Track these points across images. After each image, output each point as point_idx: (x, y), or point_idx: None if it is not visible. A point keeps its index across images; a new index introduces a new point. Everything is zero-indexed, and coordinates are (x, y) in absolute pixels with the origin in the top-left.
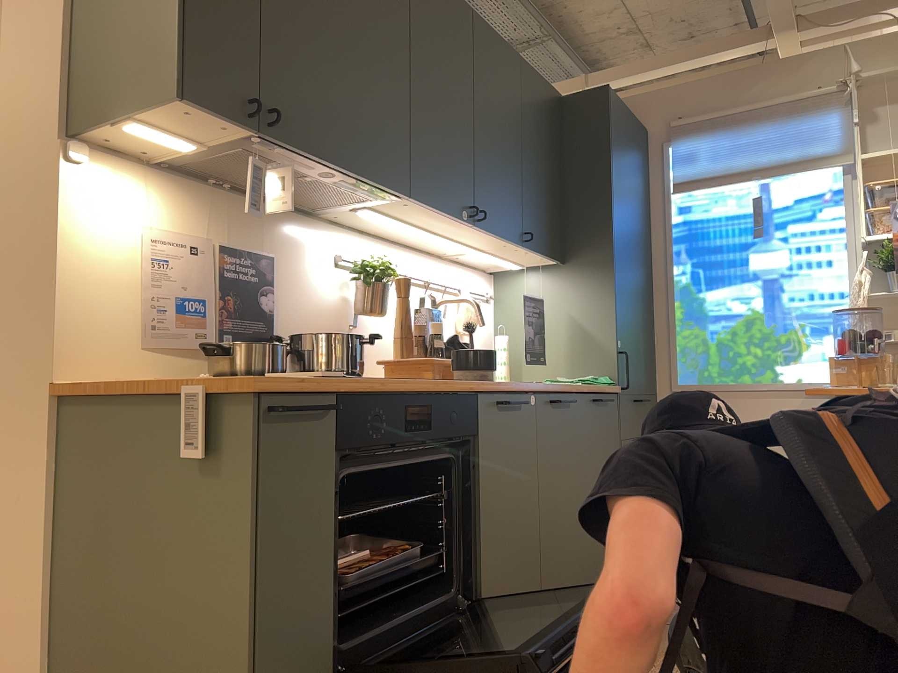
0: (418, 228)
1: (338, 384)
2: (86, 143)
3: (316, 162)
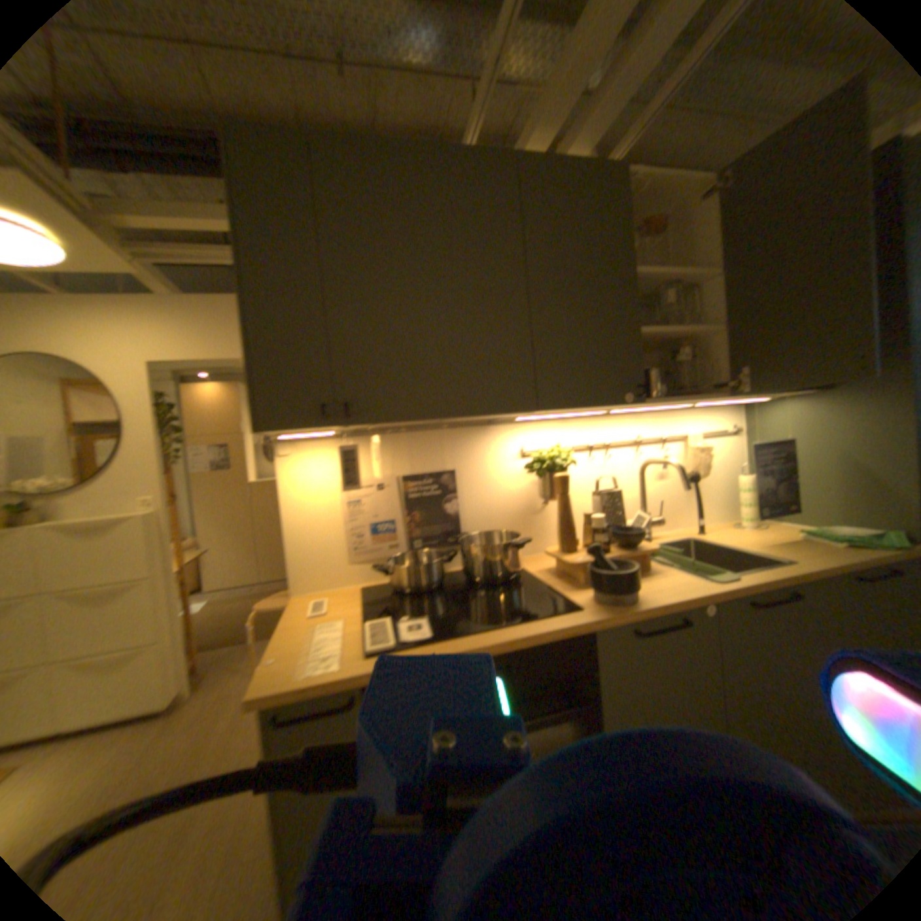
0: (592, 411)
1: (357, 679)
2: (292, 436)
3: (414, 420)
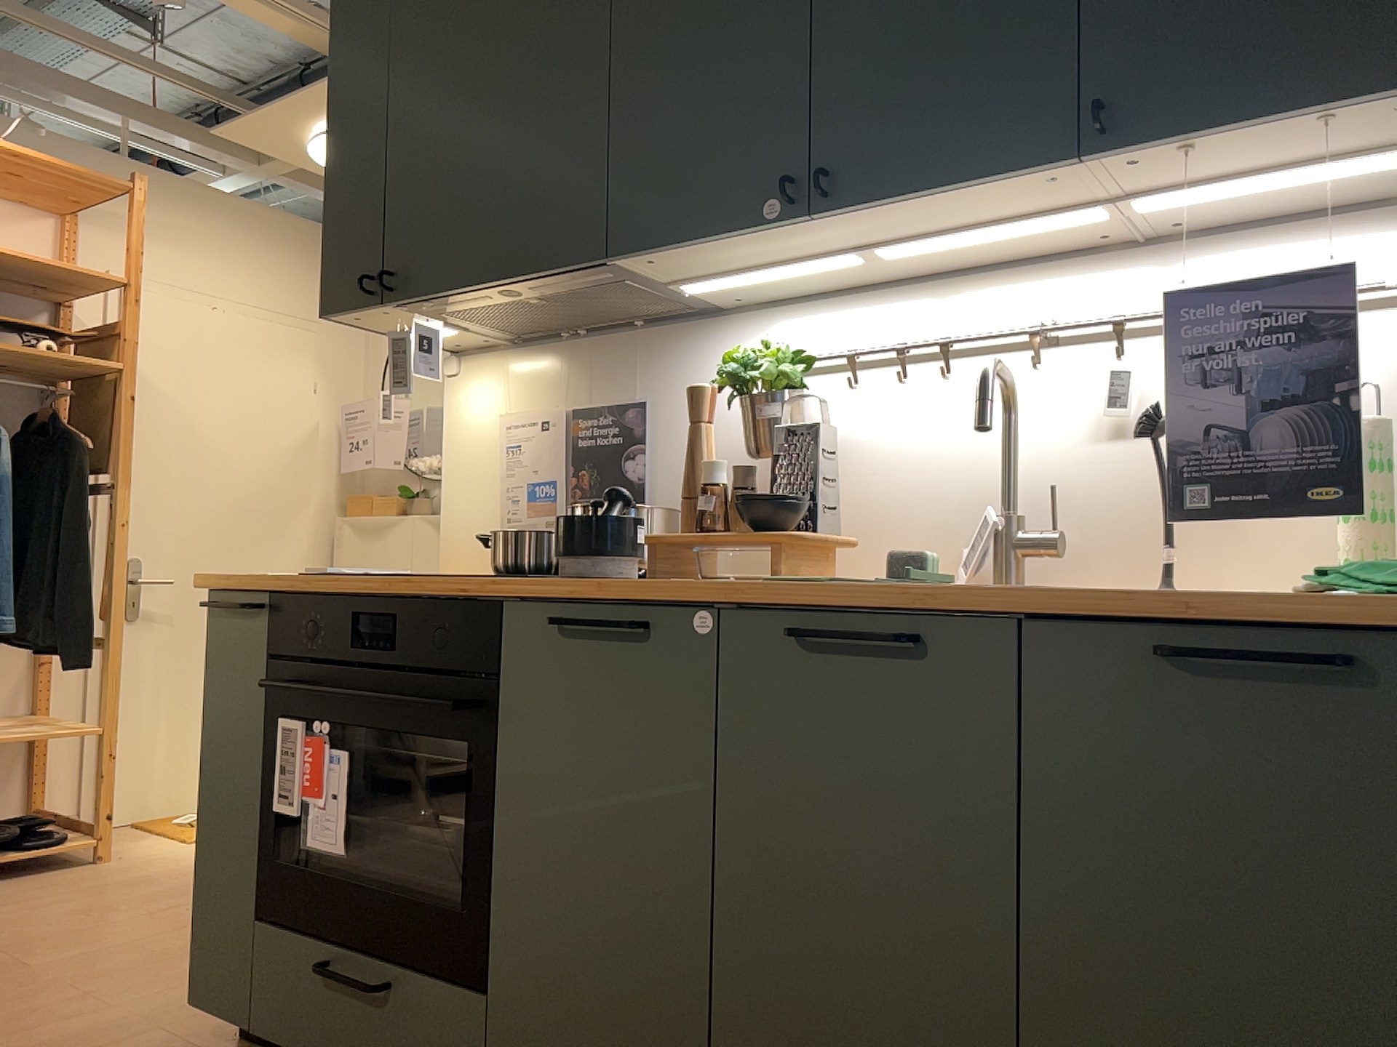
0: (816, 261)
1: (261, 581)
2: (464, 351)
3: (466, 293)
